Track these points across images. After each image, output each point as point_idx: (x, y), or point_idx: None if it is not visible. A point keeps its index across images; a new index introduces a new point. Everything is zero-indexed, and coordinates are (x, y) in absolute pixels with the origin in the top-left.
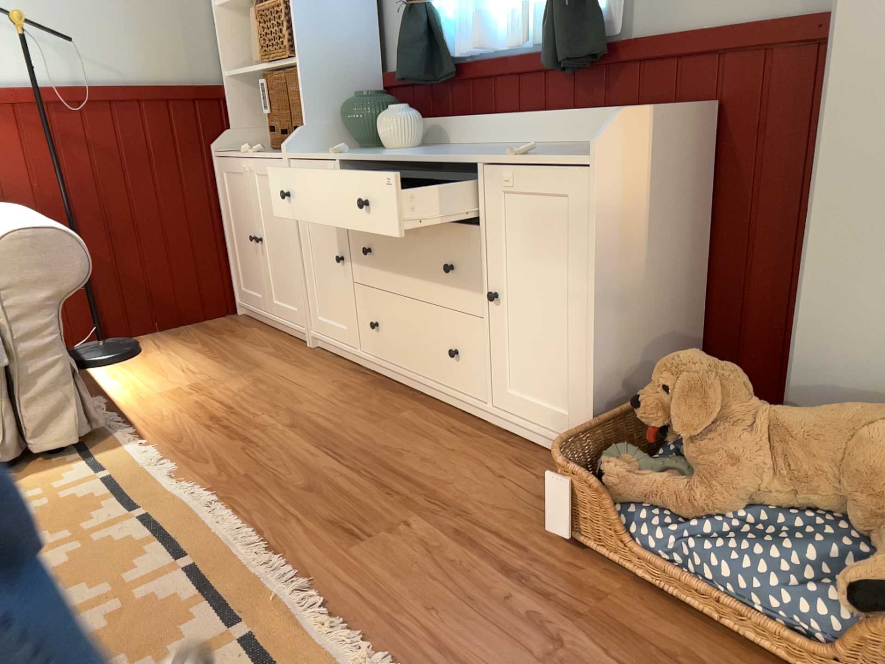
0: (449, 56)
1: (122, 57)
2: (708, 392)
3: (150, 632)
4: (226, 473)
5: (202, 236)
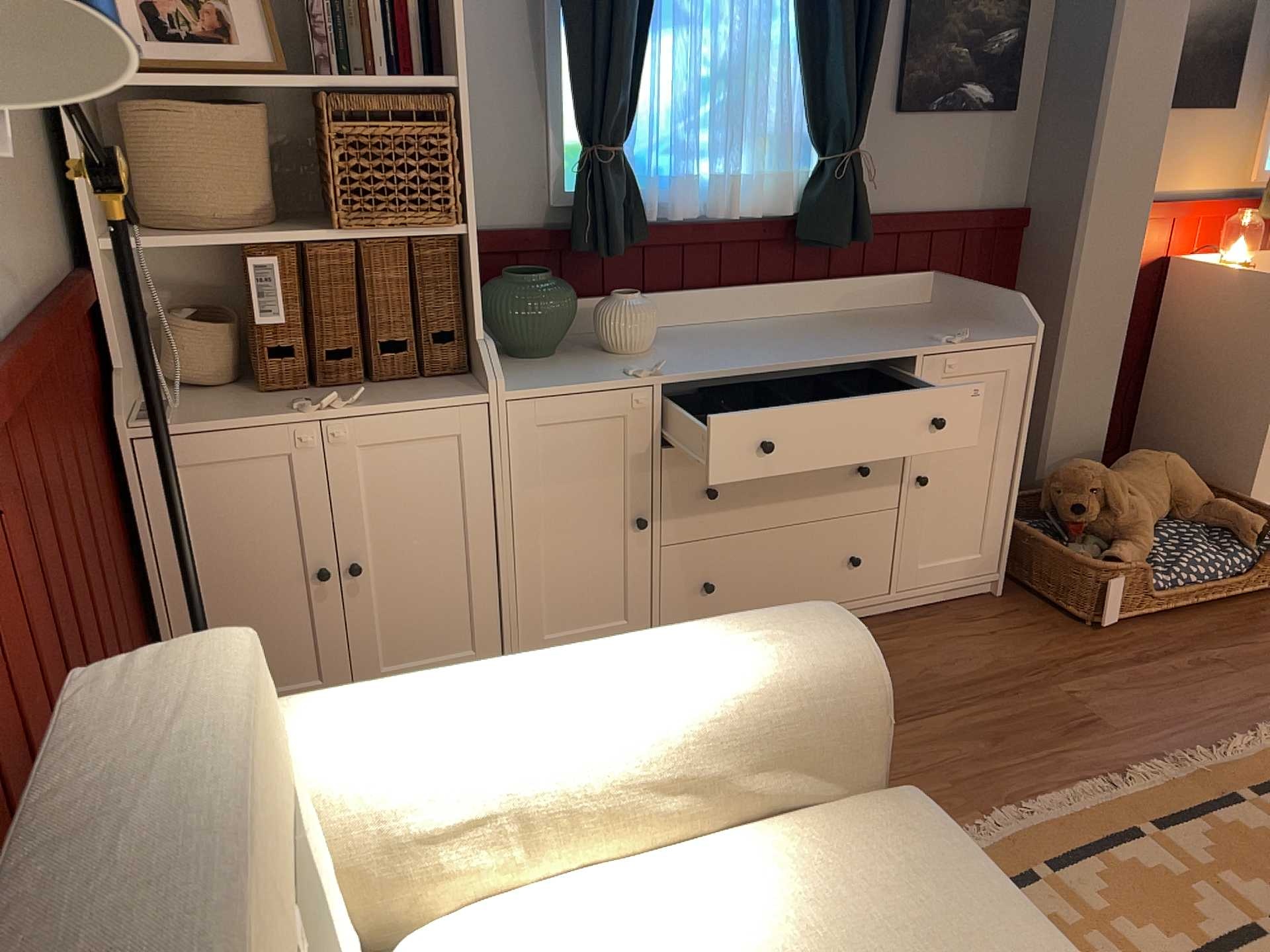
0: (644, 218)
1: (3, 230)
2: (1115, 480)
3: (1260, 850)
4: (939, 799)
5: (136, 628)
